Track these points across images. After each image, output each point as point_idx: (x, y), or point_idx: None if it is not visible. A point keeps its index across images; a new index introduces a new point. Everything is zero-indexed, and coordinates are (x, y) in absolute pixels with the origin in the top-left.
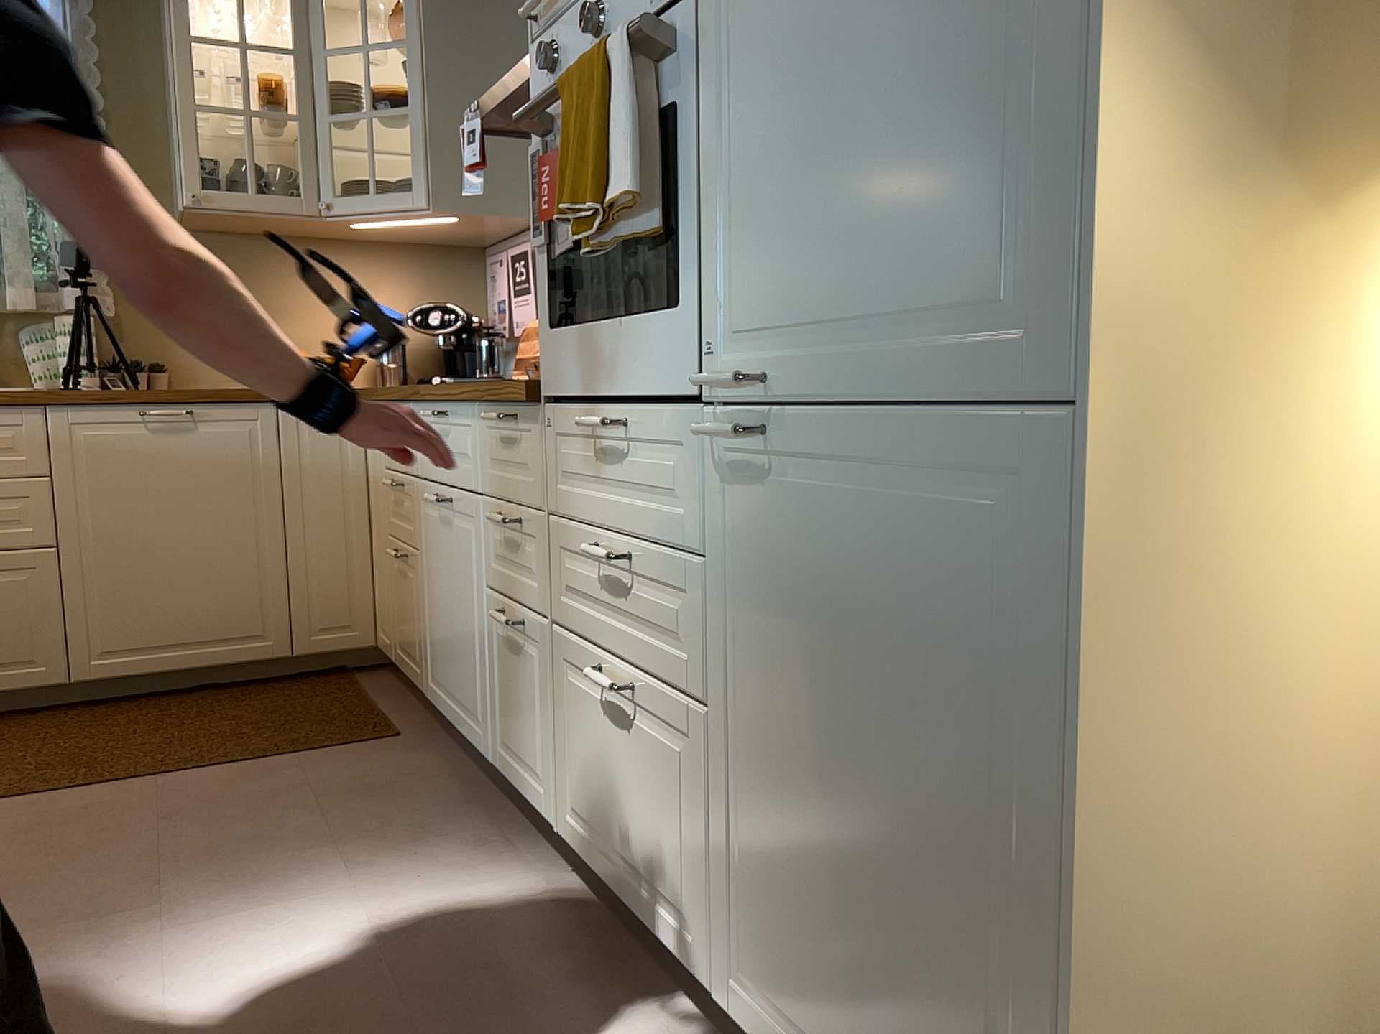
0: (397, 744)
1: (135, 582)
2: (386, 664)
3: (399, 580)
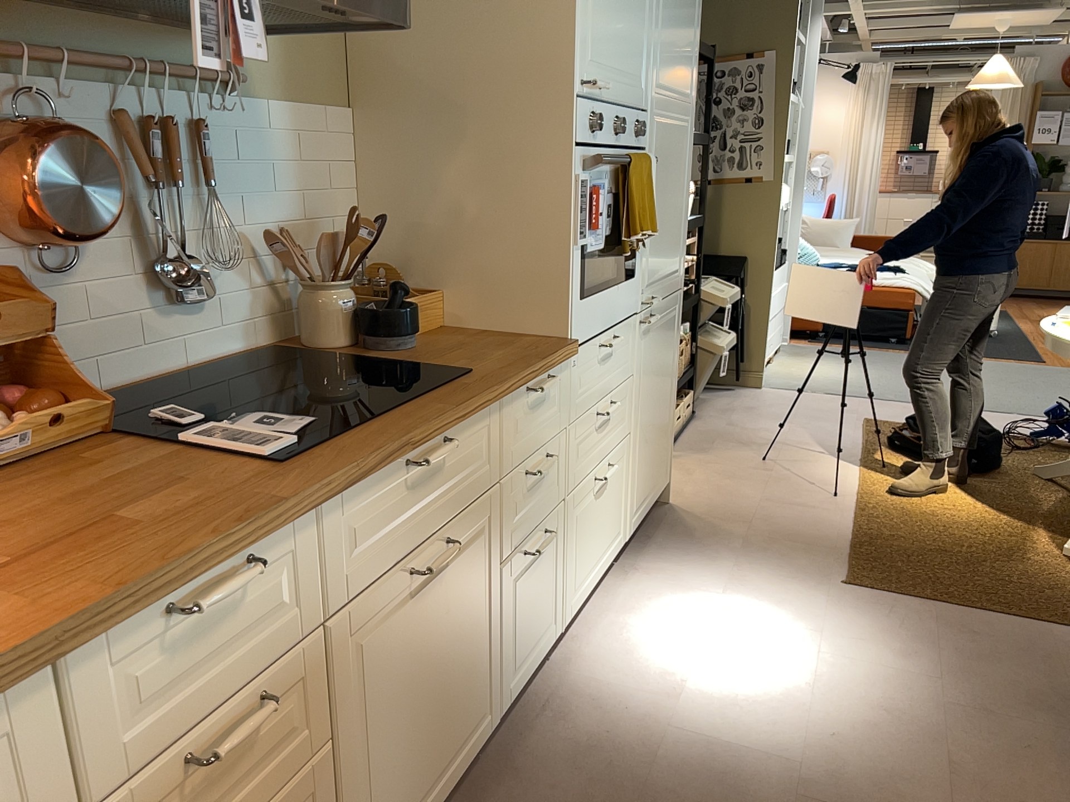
0: None
1: None
2: None
3: None
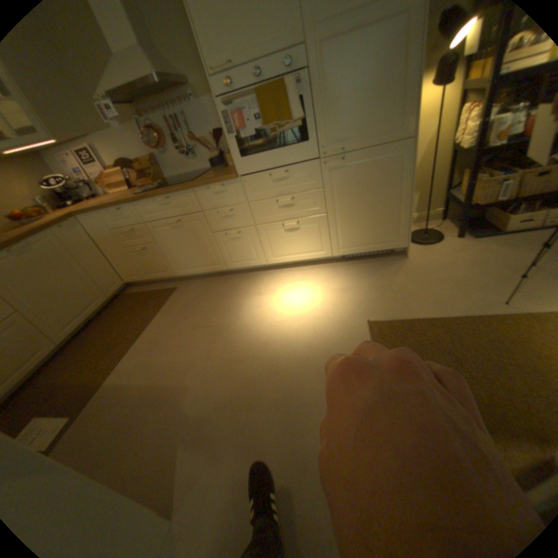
0: (180, 288)
1: (53, 305)
2: (125, 287)
3: (140, 257)
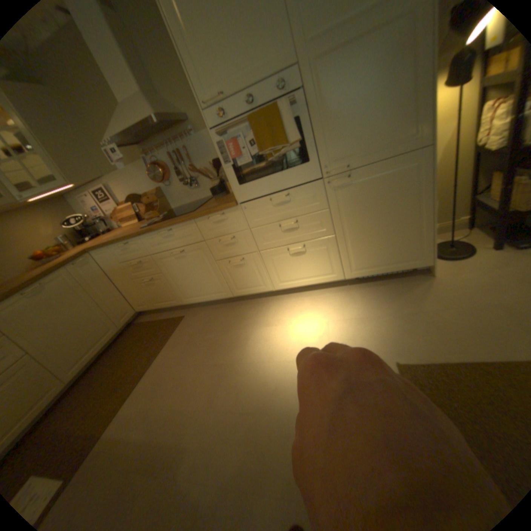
0: (187, 317)
1: (63, 344)
2: (136, 316)
3: (148, 287)
